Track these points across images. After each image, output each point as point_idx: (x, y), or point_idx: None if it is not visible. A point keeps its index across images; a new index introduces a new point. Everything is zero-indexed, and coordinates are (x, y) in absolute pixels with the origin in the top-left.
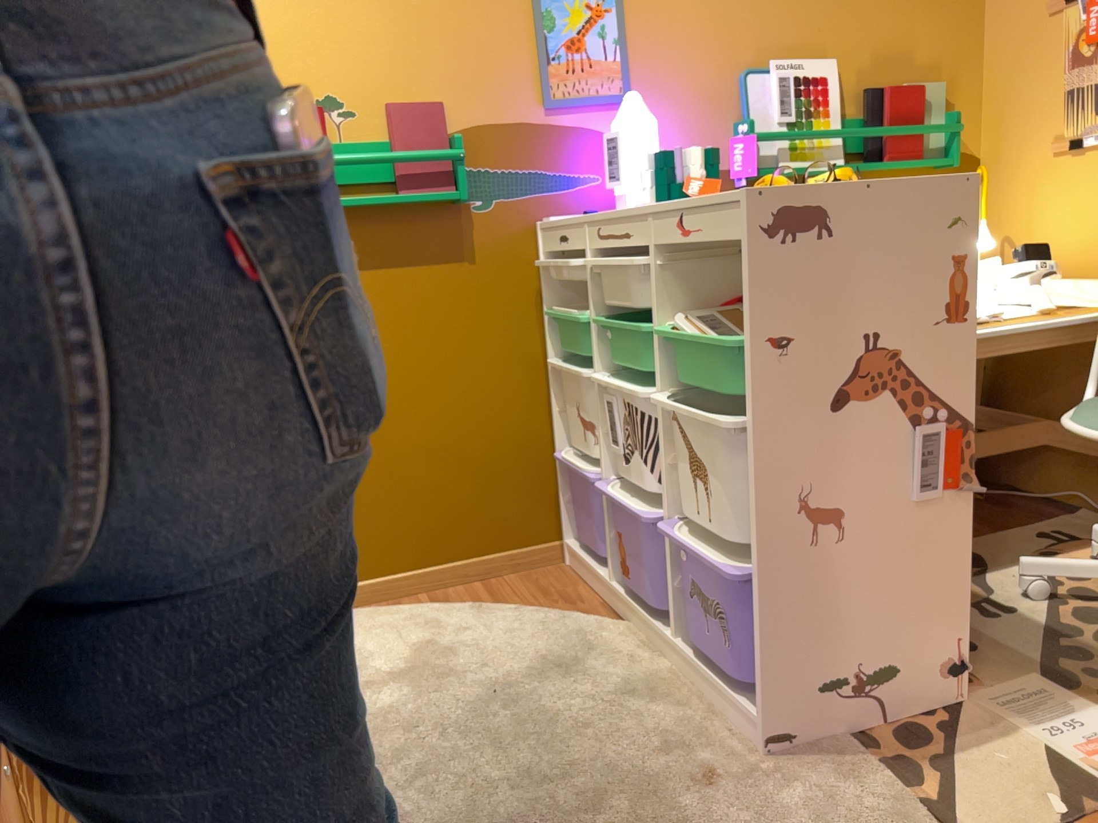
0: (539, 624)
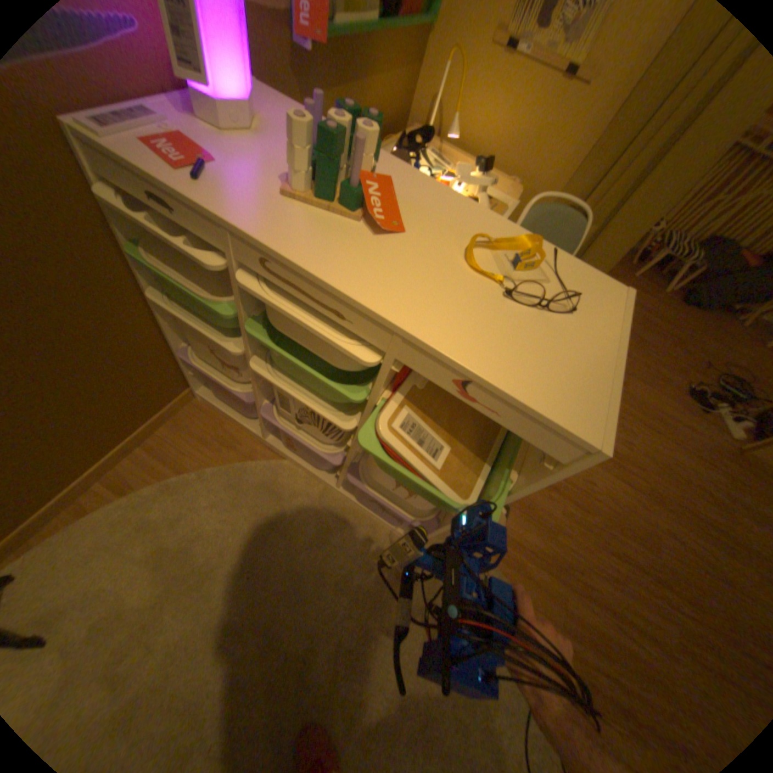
0: (232, 487)
